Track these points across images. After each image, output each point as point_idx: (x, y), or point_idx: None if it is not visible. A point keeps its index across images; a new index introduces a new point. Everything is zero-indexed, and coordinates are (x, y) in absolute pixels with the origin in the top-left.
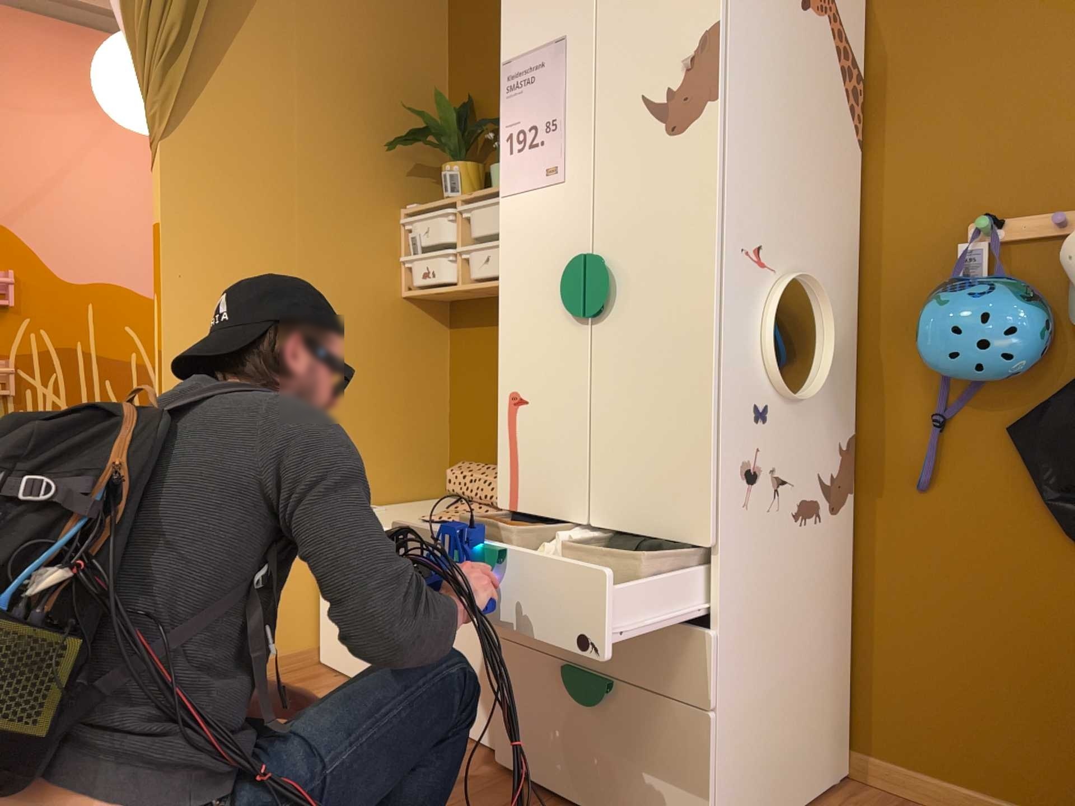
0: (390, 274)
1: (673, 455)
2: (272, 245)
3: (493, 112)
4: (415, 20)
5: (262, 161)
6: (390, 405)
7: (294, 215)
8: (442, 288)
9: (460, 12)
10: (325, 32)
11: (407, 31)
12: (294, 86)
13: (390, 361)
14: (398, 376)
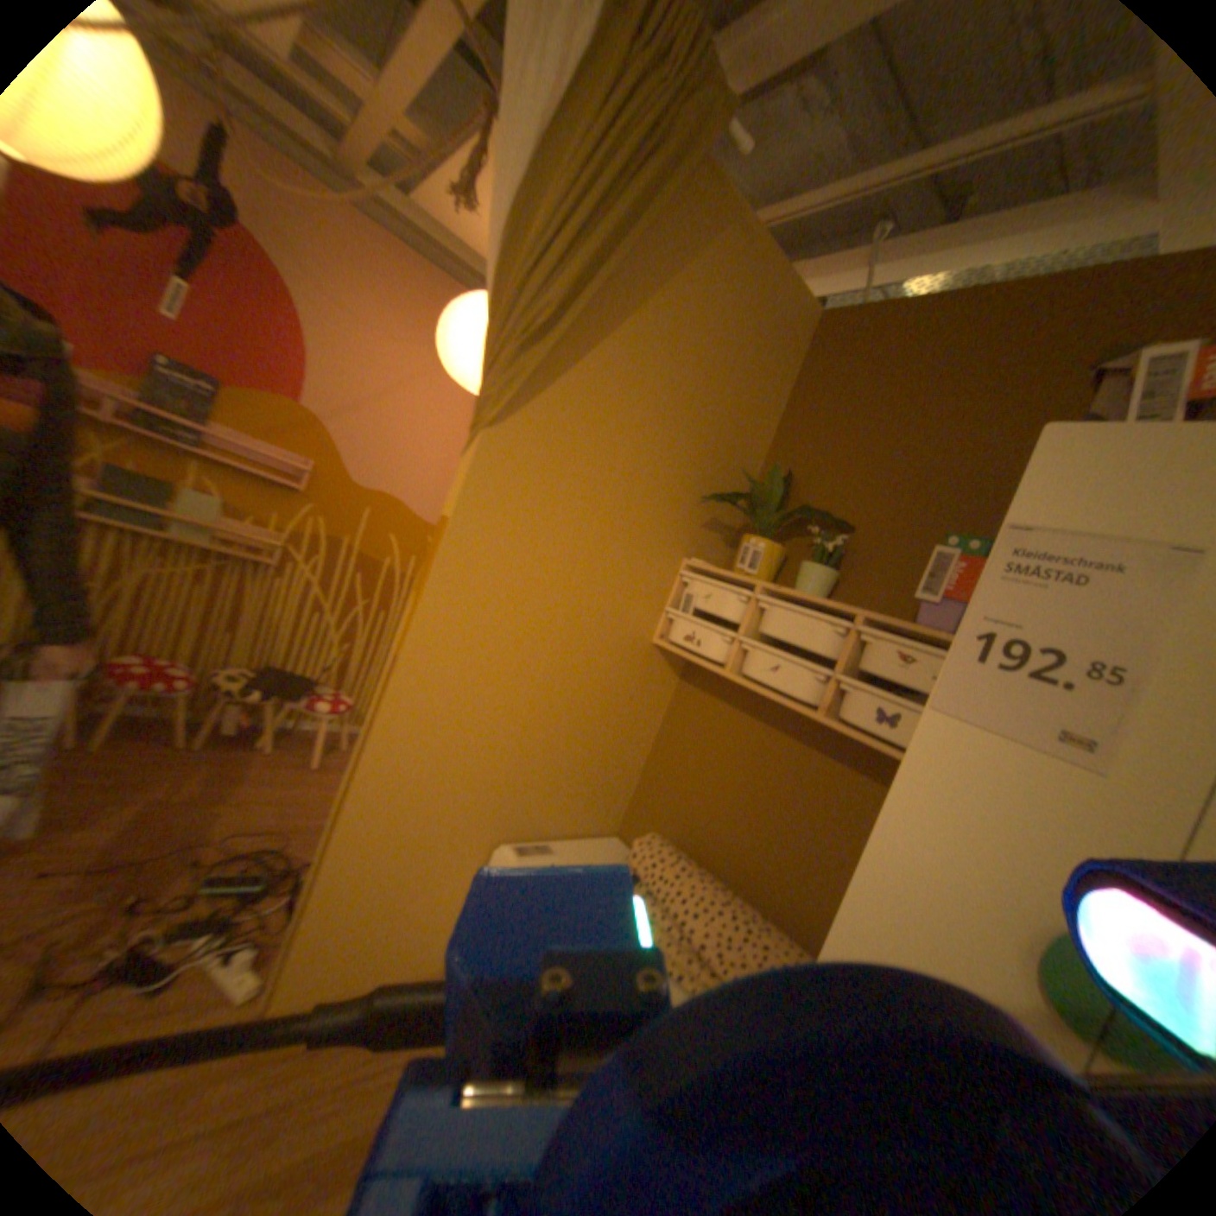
0: (651, 620)
1: None
2: (557, 569)
3: (816, 499)
4: (768, 377)
5: (580, 479)
6: (603, 745)
7: (588, 543)
8: (705, 664)
9: (813, 384)
10: (688, 363)
11: (757, 386)
12: (639, 409)
13: (619, 703)
14: (621, 718)
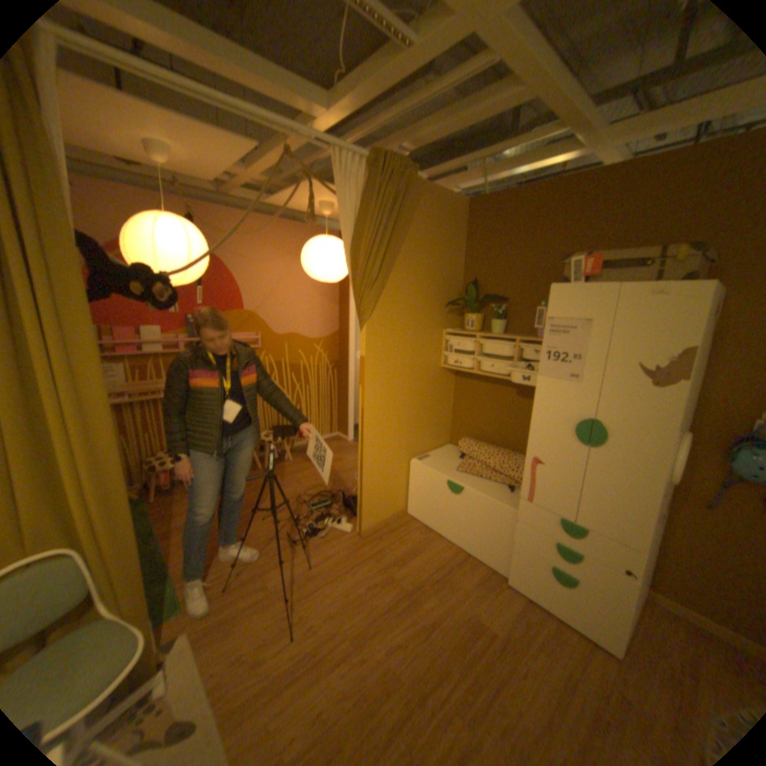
0: (438, 358)
1: (631, 513)
2: (401, 356)
3: (489, 288)
4: (454, 241)
5: (399, 321)
6: (435, 411)
7: (408, 342)
8: (465, 370)
9: (474, 235)
10: (423, 256)
11: (451, 247)
12: (411, 285)
13: (436, 394)
14: (438, 399)
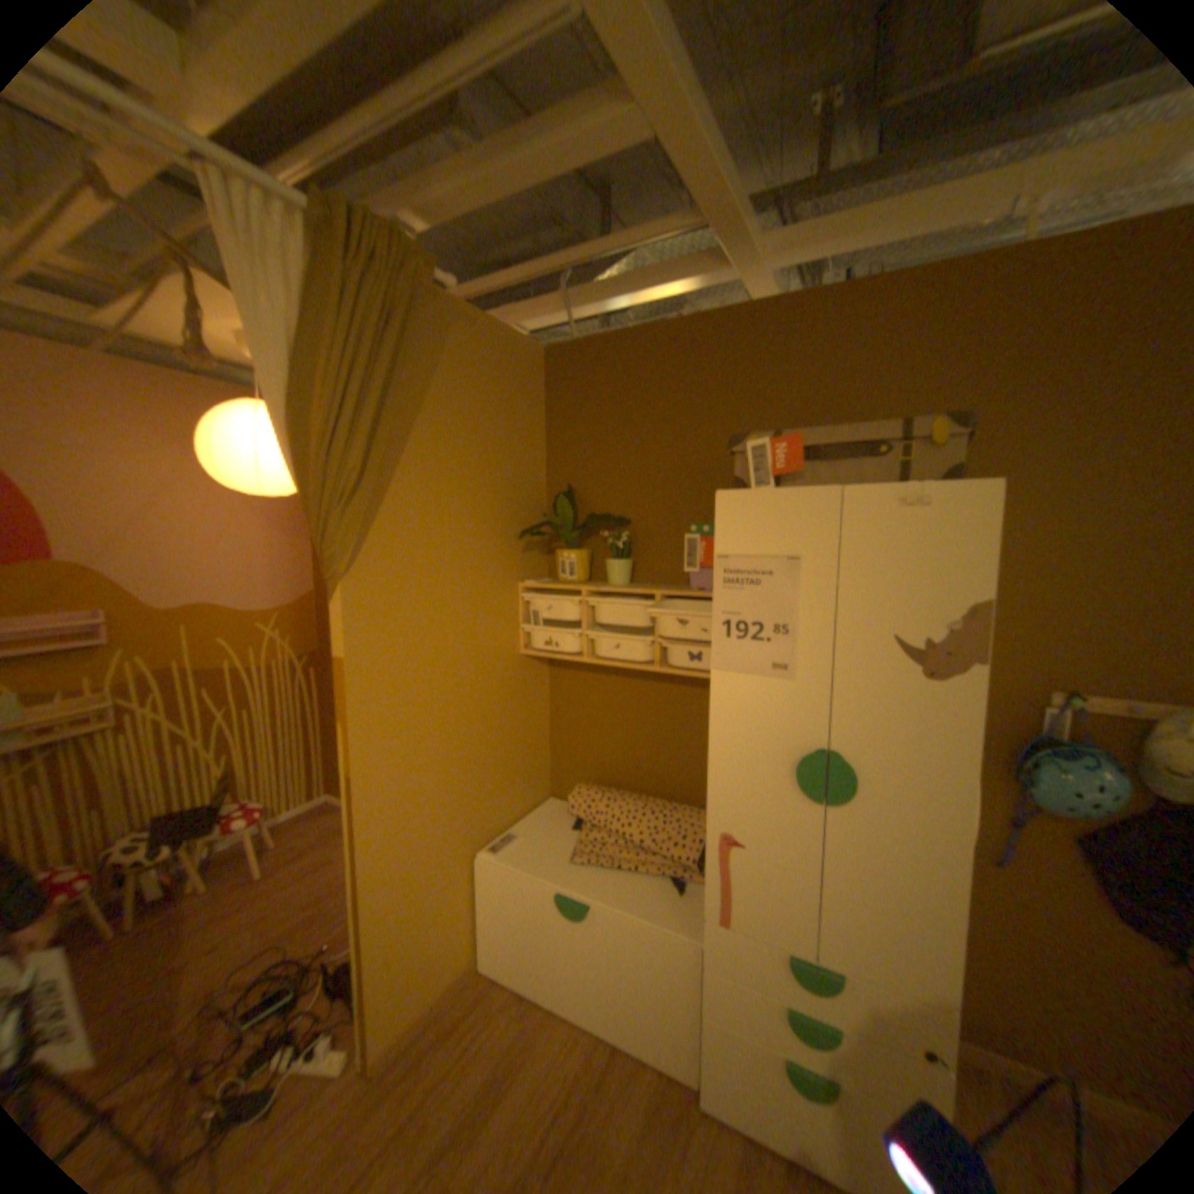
0: (515, 639)
1: (919, 934)
2: (435, 646)
3: (596, 505)
4: (525, 420)
5: (425, 574)
6: (517, 744)
7: (450, 615)
8: (568, 658)
9: (560, 412)
10: (466, 444)
11: (520, 431)
12: (445, 499)
13: (517, 709)
14: (522, 718)
